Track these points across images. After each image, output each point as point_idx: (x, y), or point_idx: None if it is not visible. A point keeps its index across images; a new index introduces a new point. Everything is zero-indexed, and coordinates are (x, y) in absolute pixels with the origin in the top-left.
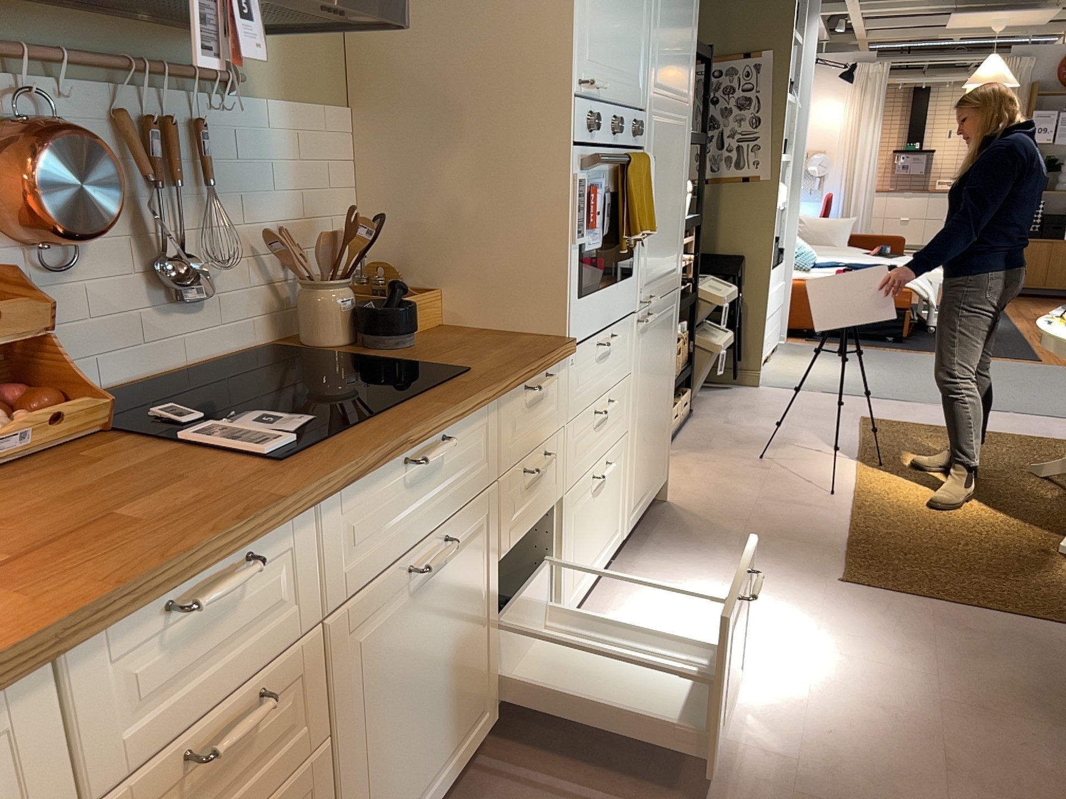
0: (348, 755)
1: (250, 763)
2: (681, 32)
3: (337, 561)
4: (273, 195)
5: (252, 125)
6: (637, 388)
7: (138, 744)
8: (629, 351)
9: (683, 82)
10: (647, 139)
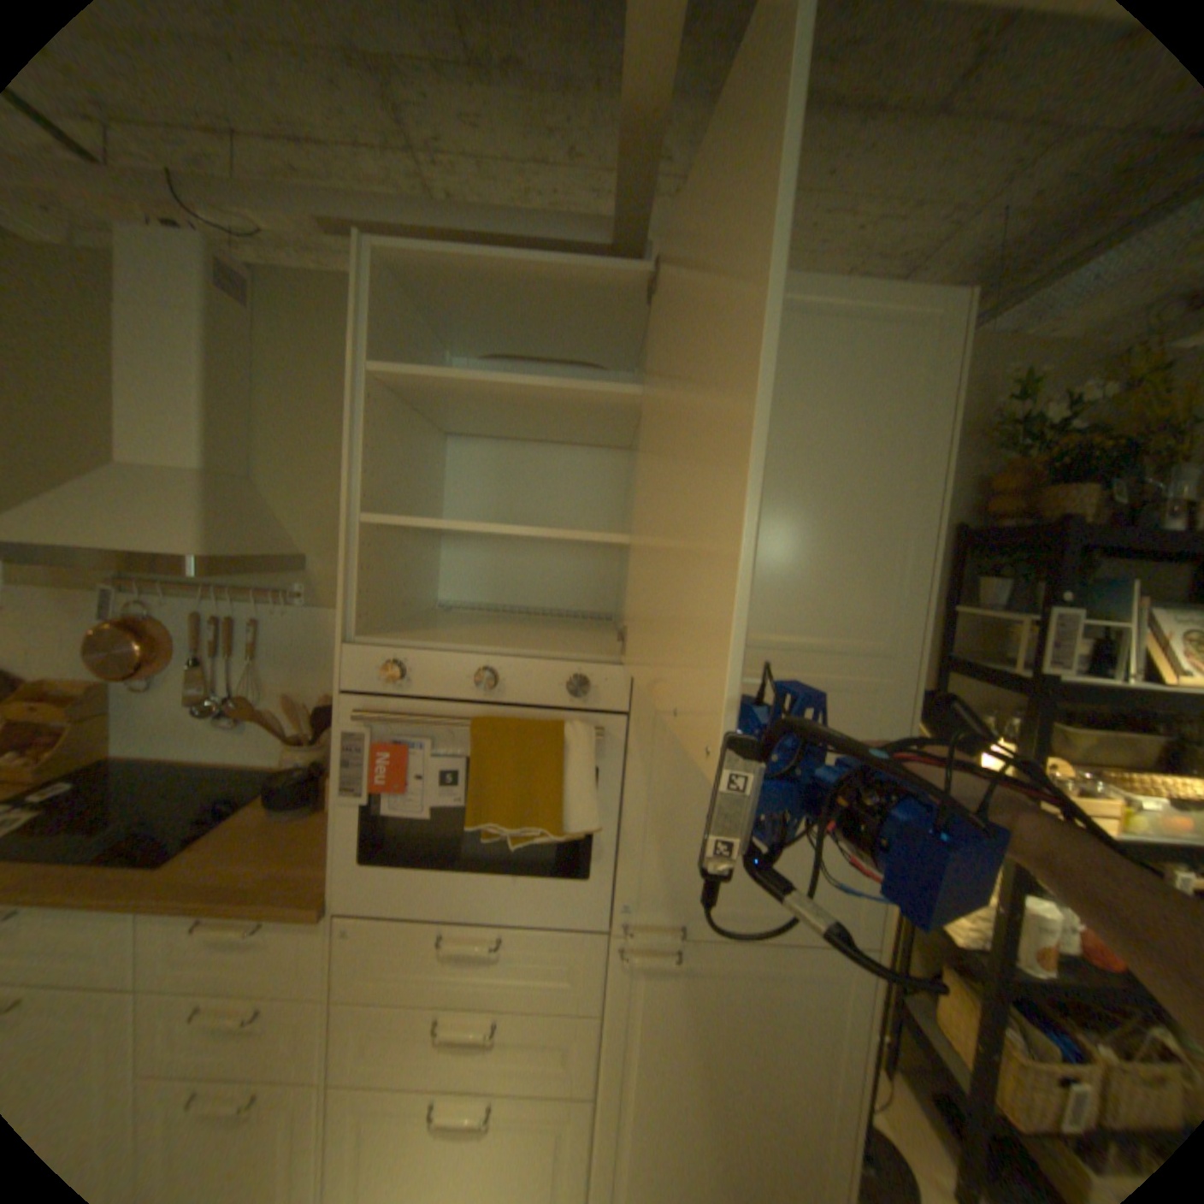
0: None
1: None
2: (828, 541)
3: None
4: (317, 670)
5: (302, 623)
6: (630, 1052)
7: None
8: (587, 986)
9: (853, 617)
10: (641, 697)
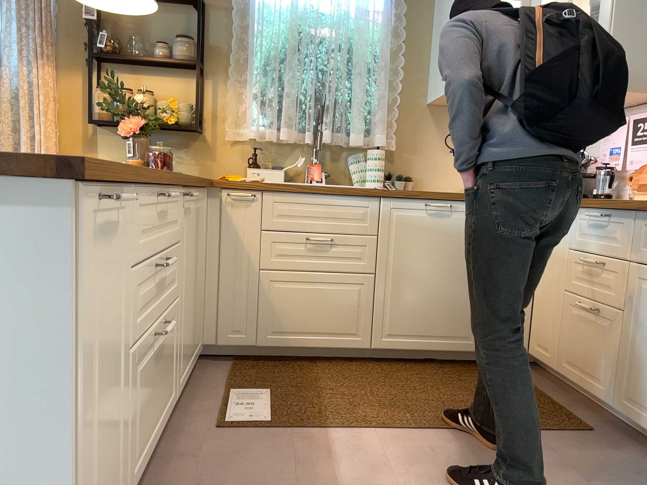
0: (628, 333)
1: (598, 284)
2: None
3: (639, 243)
4: None
5: None
6: None
7: (579, 244)
8: None
9: None
10: None
